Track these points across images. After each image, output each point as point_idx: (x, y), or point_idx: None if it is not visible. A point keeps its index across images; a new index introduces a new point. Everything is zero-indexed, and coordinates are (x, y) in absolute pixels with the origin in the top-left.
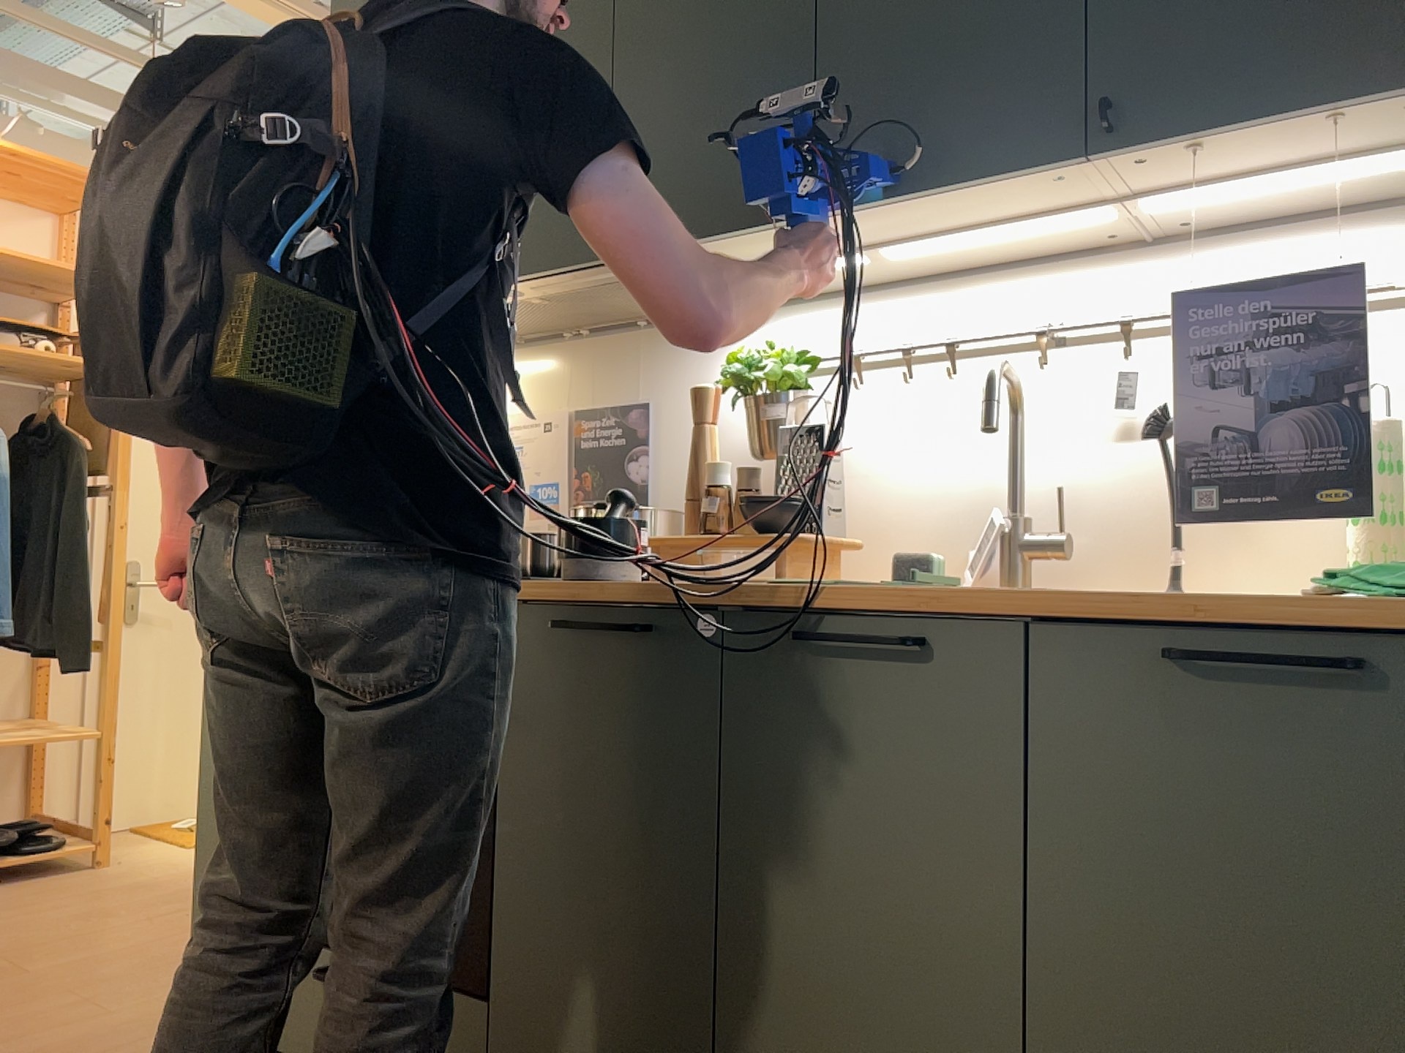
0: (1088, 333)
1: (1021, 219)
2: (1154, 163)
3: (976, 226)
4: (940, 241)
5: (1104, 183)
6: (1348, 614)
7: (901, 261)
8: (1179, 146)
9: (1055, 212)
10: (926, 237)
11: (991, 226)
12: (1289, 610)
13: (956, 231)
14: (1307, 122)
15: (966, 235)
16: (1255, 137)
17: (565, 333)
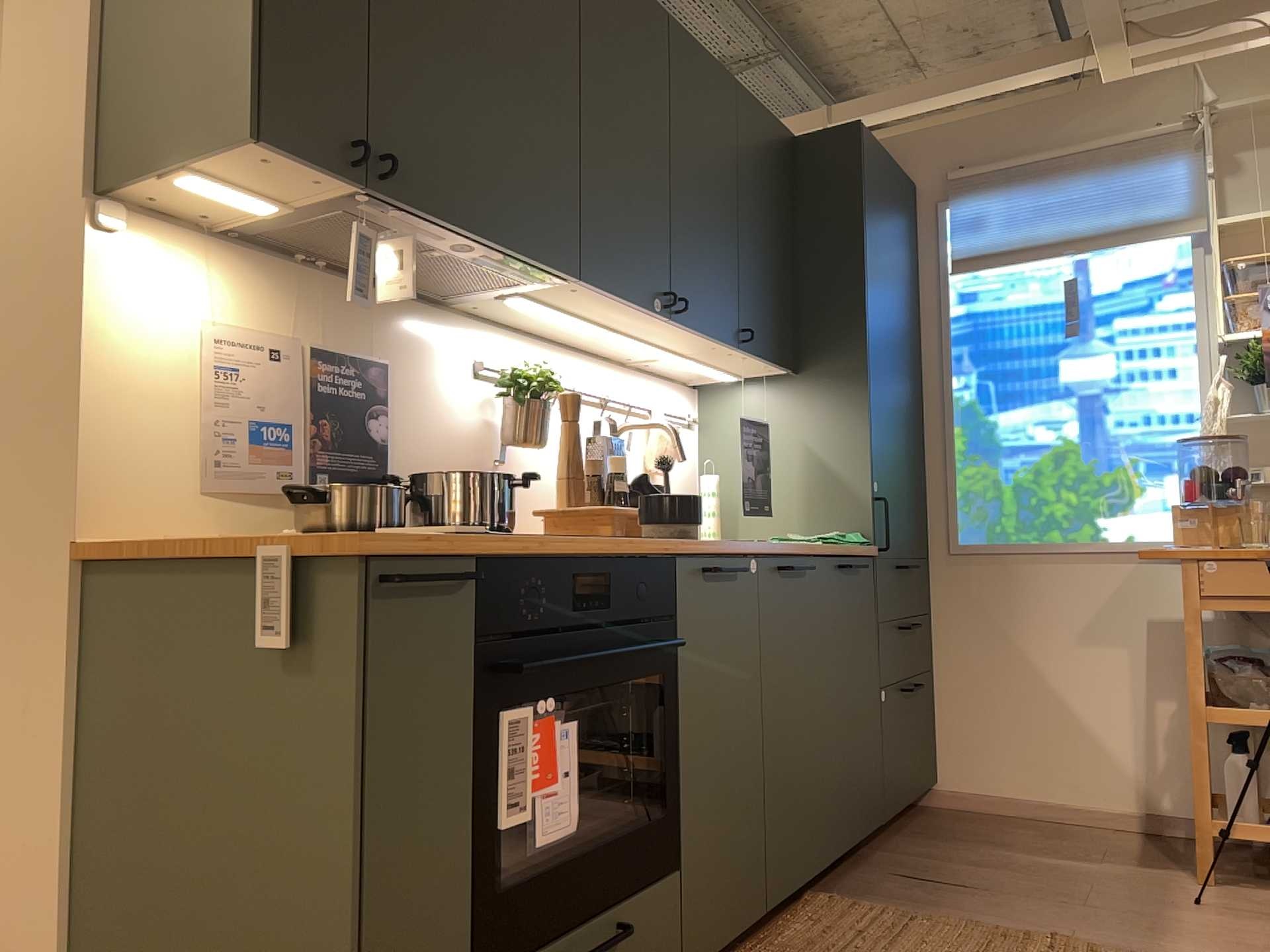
0: (613, 402)
1: (664, 346)
2: (731, 353)
3: (652, 340)
4: (634, 339)
5: (711, 351)
6: (855, 550)
7: (584, 332)
8: (748, 354)
9: (673, 349)
10: (636, 335)
11: (656, 343)
12: (847, 549)
13: (646, 339)
14: (766, 362)
15: (644, 342)
16: (754, 359)
17: (305, 254)
